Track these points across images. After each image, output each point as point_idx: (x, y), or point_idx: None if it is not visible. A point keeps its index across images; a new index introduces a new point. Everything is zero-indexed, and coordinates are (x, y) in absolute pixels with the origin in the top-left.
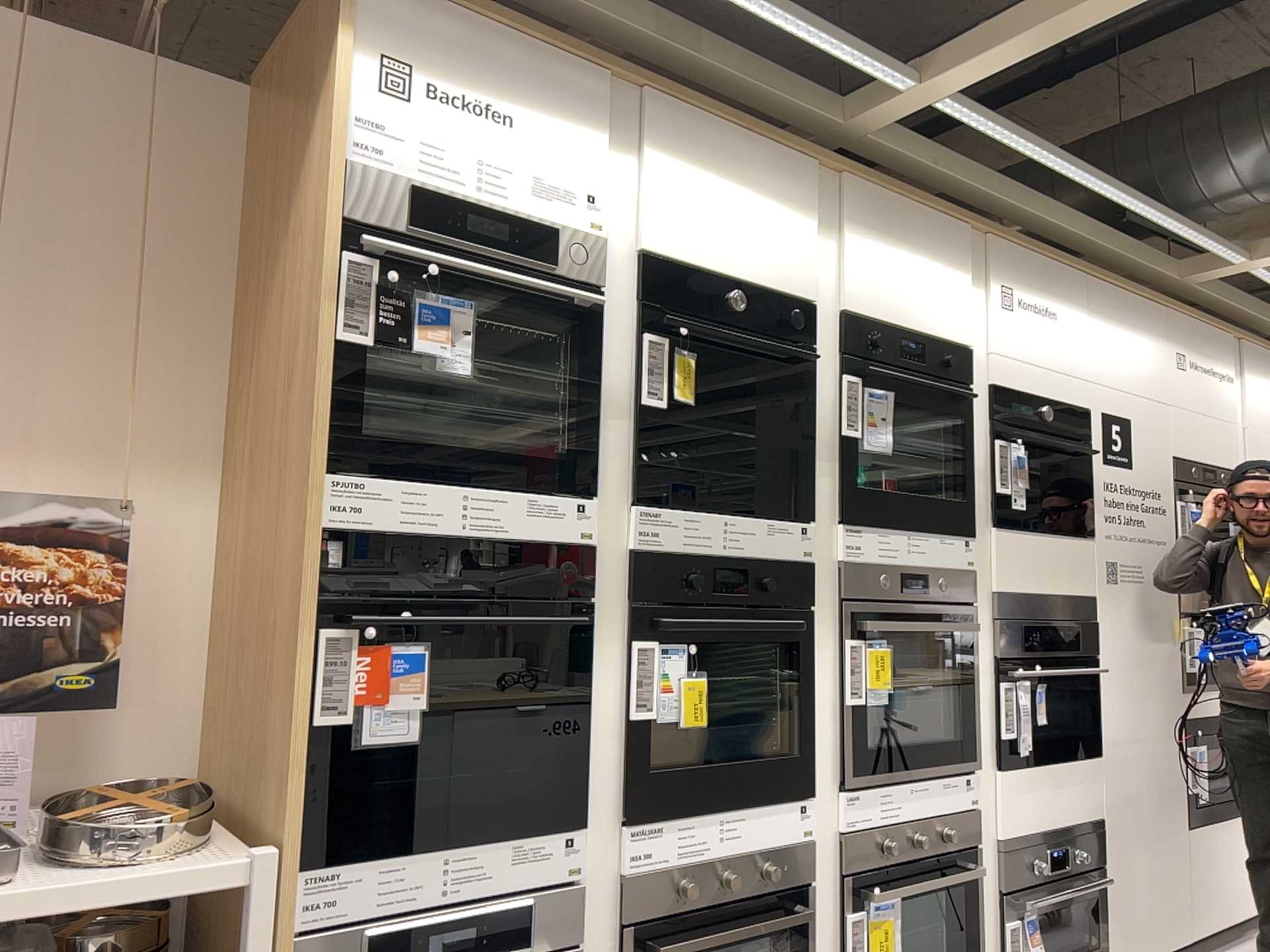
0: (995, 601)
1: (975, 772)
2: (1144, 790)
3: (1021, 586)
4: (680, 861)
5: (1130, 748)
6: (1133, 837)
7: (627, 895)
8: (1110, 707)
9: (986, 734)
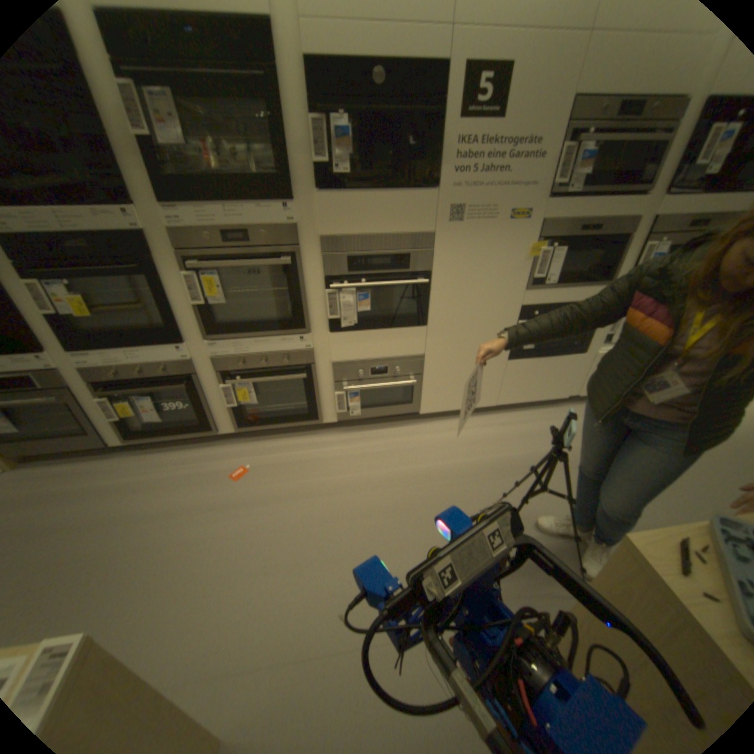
0: (320, 243)
1: (308, 335)
2: (467, 344)
3: (347, 232)
4: (105, 367)
5: (458, 323)
6: (451, 364)
7: (80, 376)
8: (440, 302)
9: (320, 317)
